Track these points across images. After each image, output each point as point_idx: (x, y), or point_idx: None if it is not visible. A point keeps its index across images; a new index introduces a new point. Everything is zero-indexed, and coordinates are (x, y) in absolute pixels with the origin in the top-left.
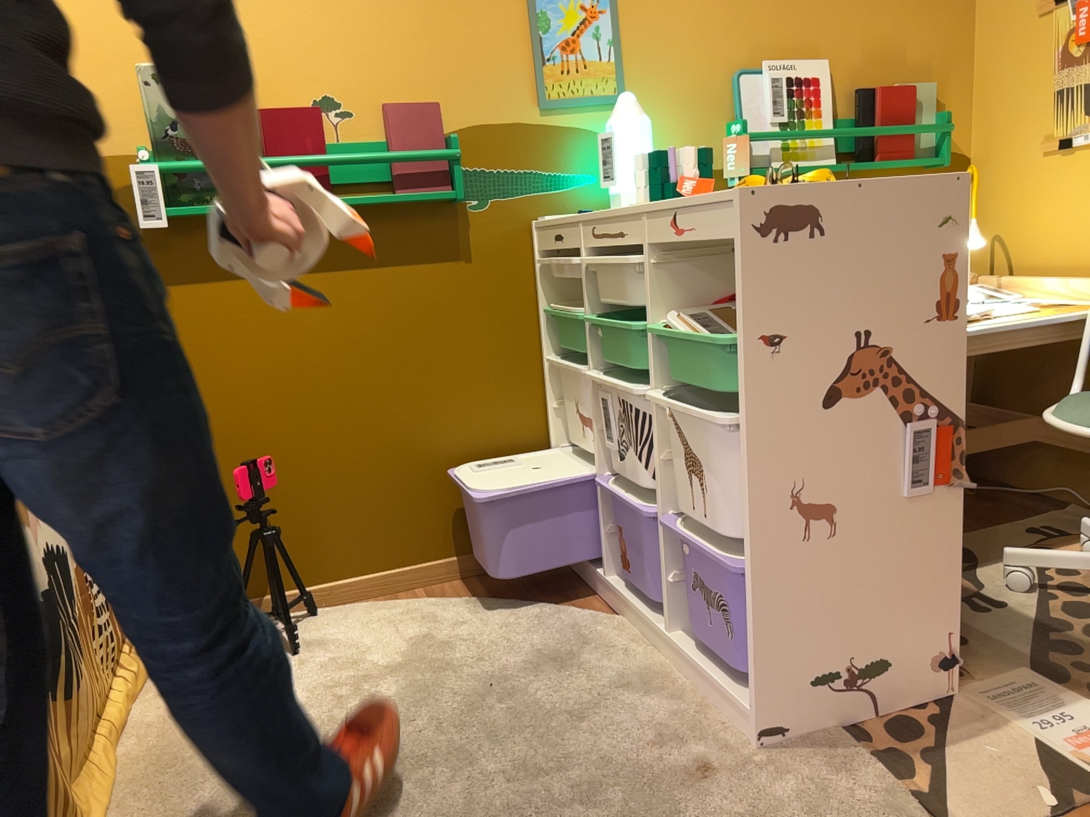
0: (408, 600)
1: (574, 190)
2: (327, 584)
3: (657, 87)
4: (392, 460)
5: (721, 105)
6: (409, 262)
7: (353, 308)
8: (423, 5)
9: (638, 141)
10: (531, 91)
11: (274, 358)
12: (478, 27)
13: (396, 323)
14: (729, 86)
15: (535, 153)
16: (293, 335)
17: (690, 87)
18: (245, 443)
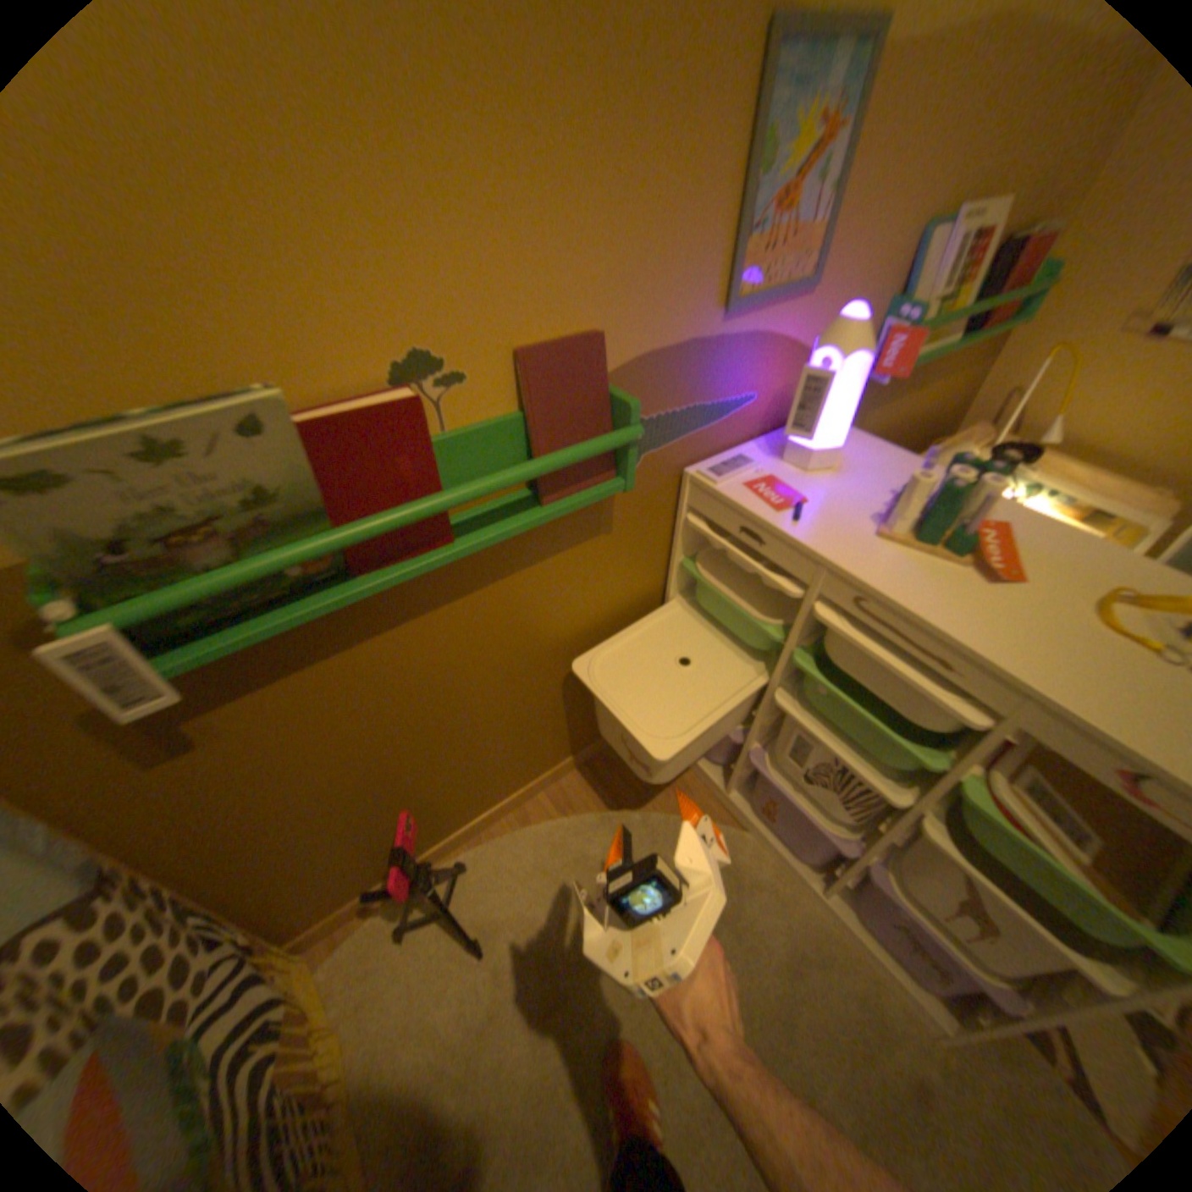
0: (541, 816)
1: (733, 415)
2: (464, 830)
3: (855, 252)
4: (520, 730)
5: (900, 269)
6: (544, 559)
7: (477, 631)
8: (594, 105)
9: (860, 382)
10: (724, 281)
11: (384, 717)
12: (677, 159)
13: (526, 625)
14: (918, 239)
15: (705, 377)
16: (404, 687)
17: (886, 246)
18: (364, 795)
